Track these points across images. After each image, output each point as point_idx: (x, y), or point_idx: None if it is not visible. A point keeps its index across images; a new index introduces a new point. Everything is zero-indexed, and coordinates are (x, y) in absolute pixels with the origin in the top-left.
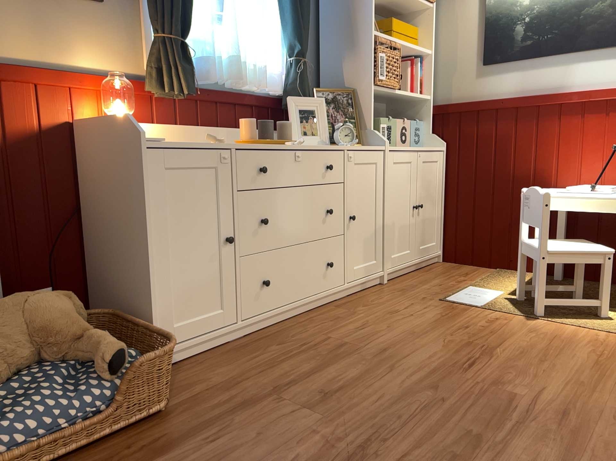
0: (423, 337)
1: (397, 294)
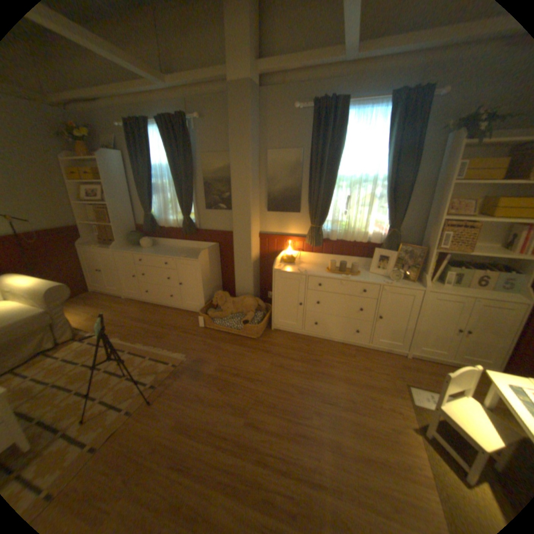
0: (346, 385)
1: (396, 367)
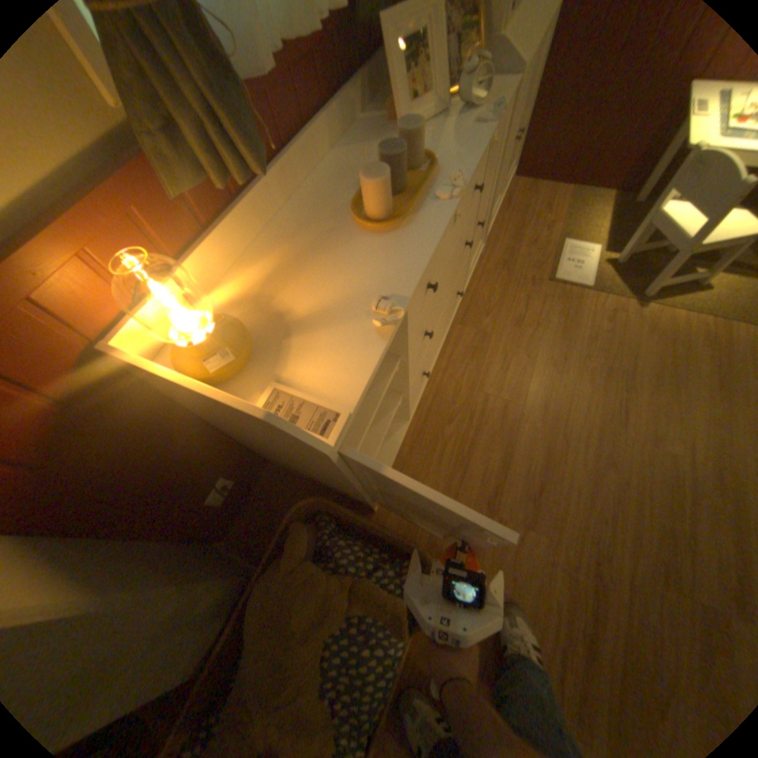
0: (565, 369)
1: (503, 277)
